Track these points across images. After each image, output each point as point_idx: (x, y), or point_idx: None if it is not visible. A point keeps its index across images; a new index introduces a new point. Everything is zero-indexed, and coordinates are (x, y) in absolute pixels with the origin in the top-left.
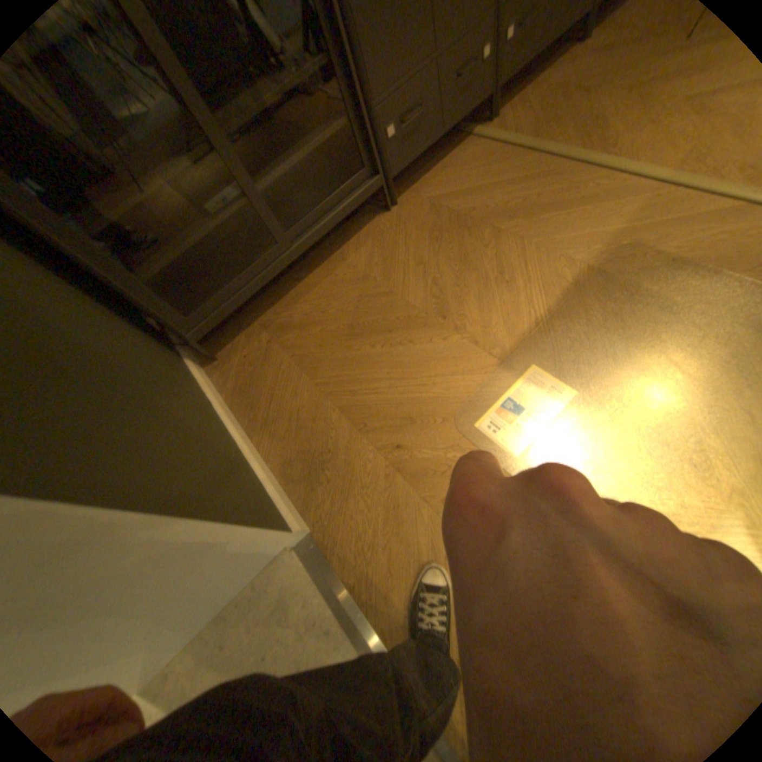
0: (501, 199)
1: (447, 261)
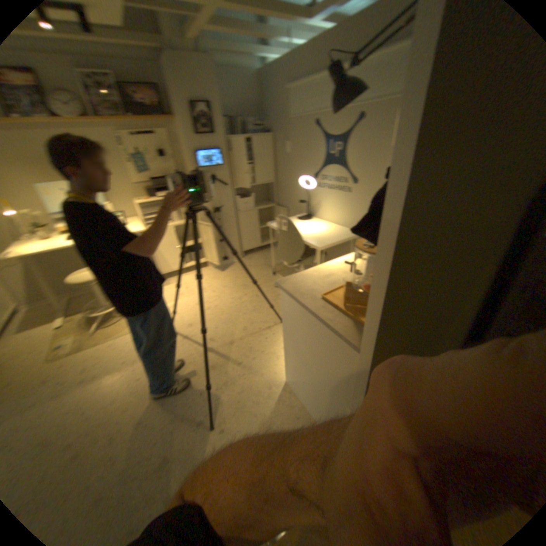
0: None
1: None
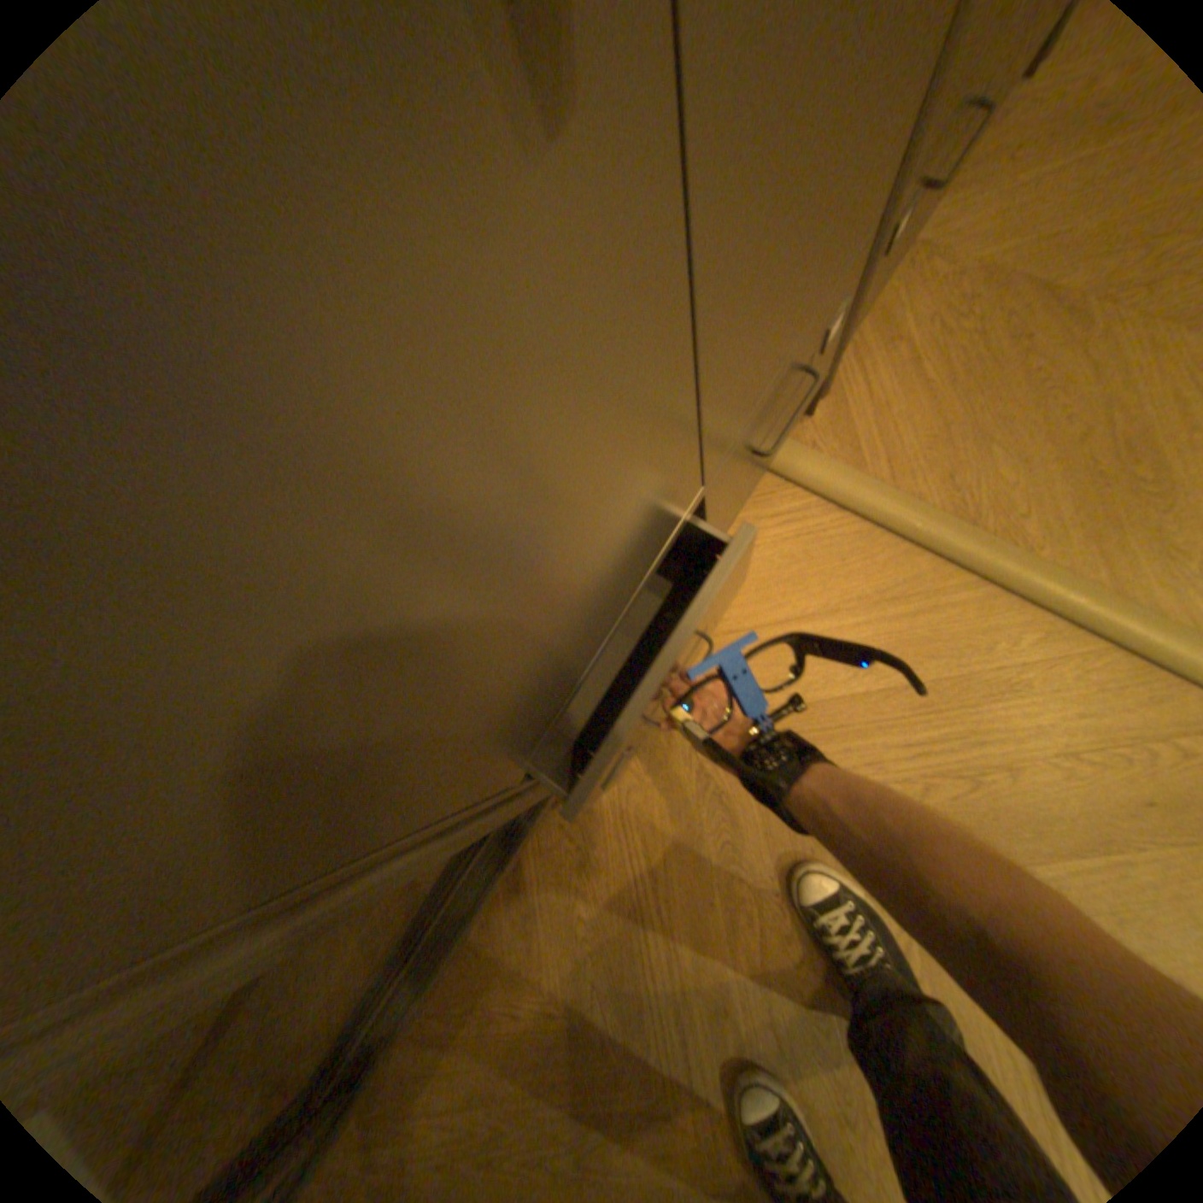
0: (904, 776)
1: (797, 1020)
